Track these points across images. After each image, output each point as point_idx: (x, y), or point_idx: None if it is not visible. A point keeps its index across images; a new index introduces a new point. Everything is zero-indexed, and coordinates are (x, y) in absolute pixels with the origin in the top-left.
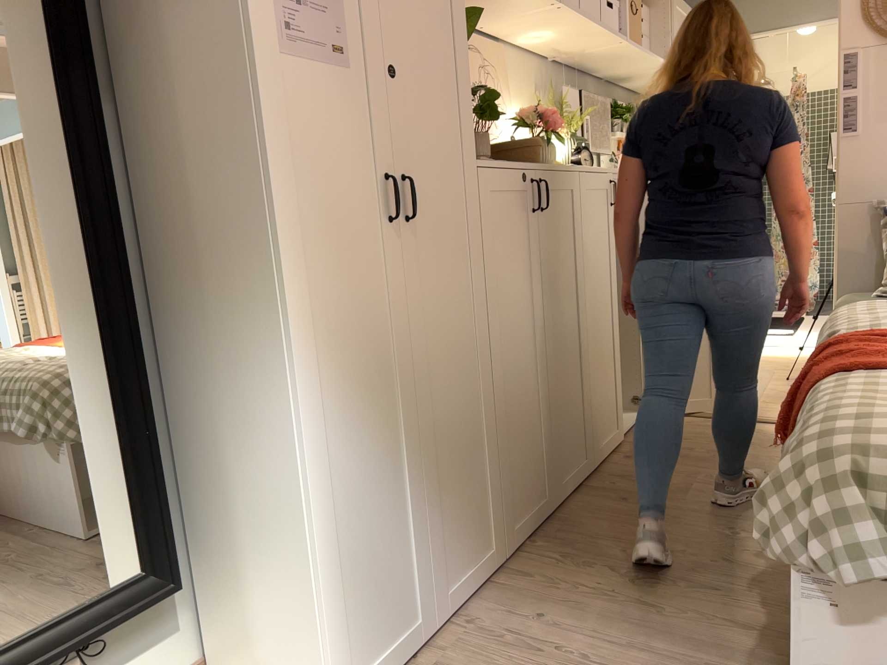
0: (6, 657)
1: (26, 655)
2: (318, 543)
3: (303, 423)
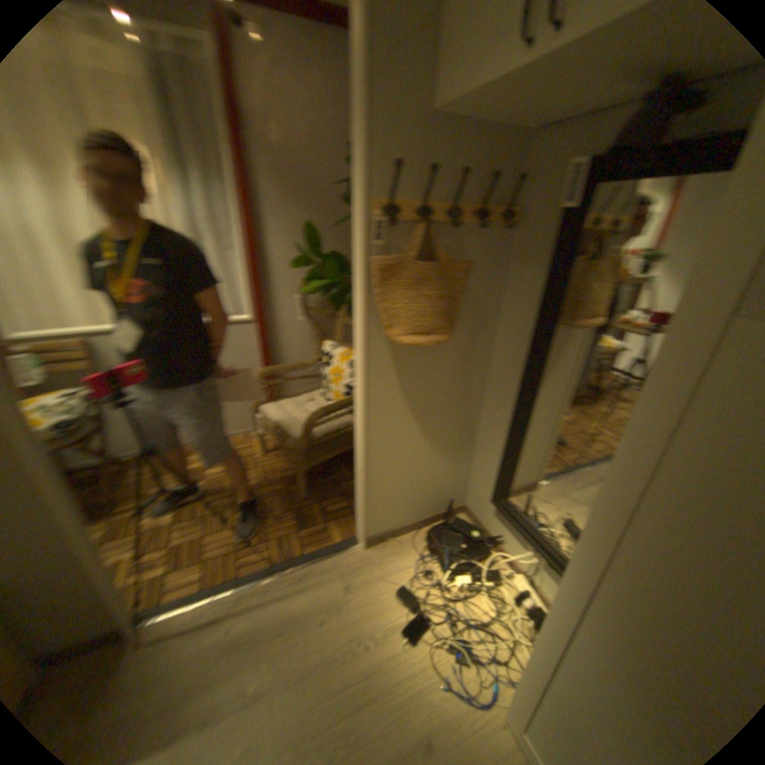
0: (527, 525)
1: (530, 533)
2: (543, 660)
3: (568, 603)
